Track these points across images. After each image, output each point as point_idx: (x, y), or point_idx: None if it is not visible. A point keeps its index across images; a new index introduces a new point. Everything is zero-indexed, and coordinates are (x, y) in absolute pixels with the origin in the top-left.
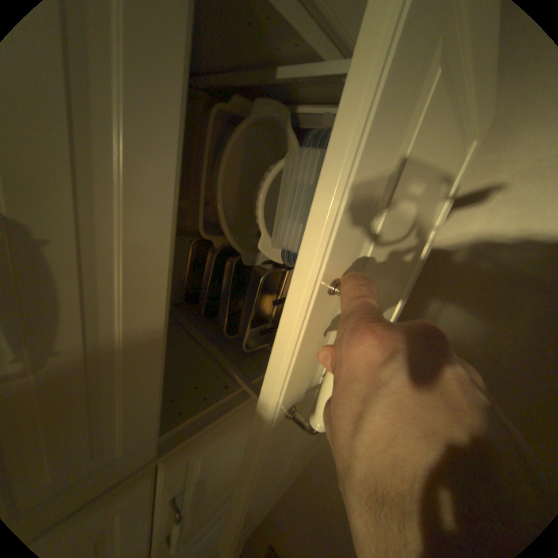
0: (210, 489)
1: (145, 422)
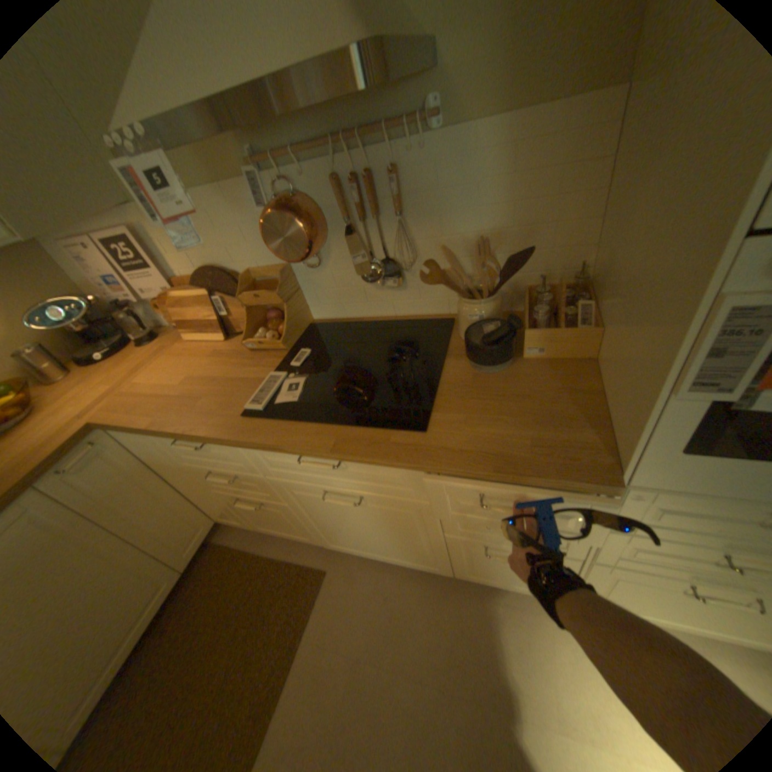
0: (502, 561)
1: (639, 566)
